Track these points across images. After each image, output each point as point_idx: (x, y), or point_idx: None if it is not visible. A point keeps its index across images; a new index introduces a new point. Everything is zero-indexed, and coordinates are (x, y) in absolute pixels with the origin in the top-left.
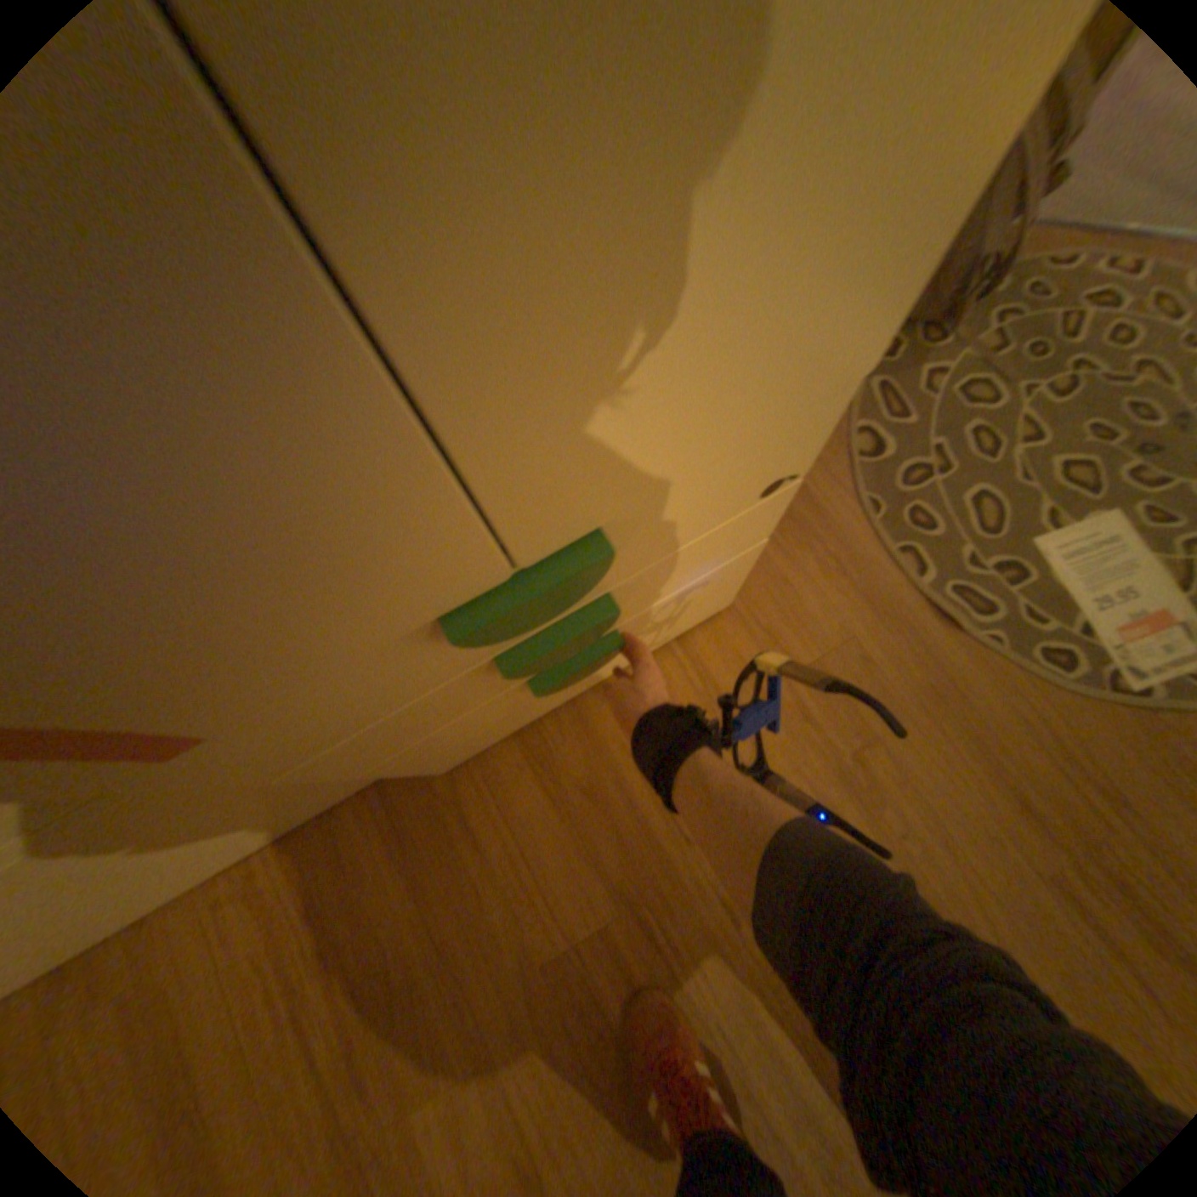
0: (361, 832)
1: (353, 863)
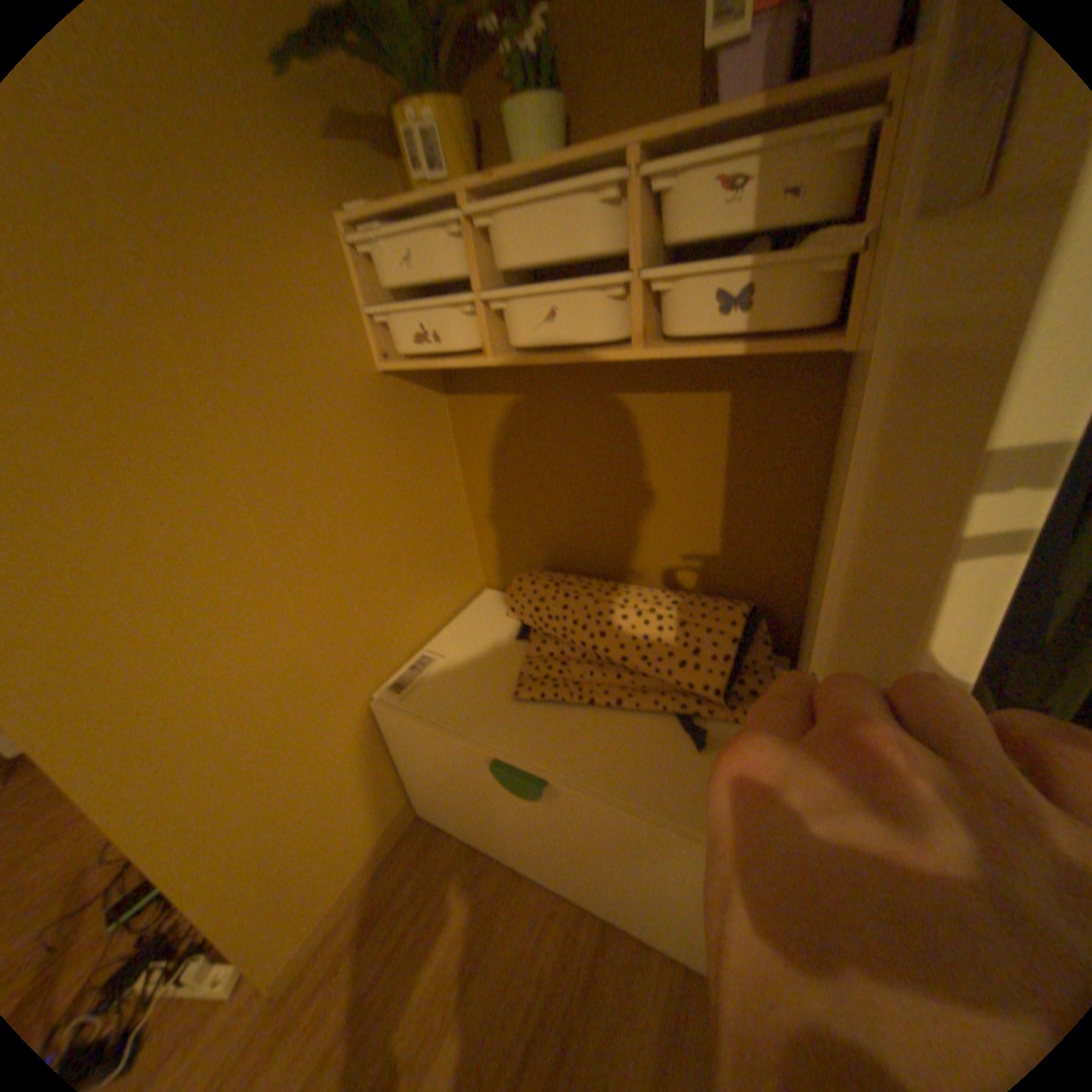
0: (655, 990)
1: (634, 1002)
